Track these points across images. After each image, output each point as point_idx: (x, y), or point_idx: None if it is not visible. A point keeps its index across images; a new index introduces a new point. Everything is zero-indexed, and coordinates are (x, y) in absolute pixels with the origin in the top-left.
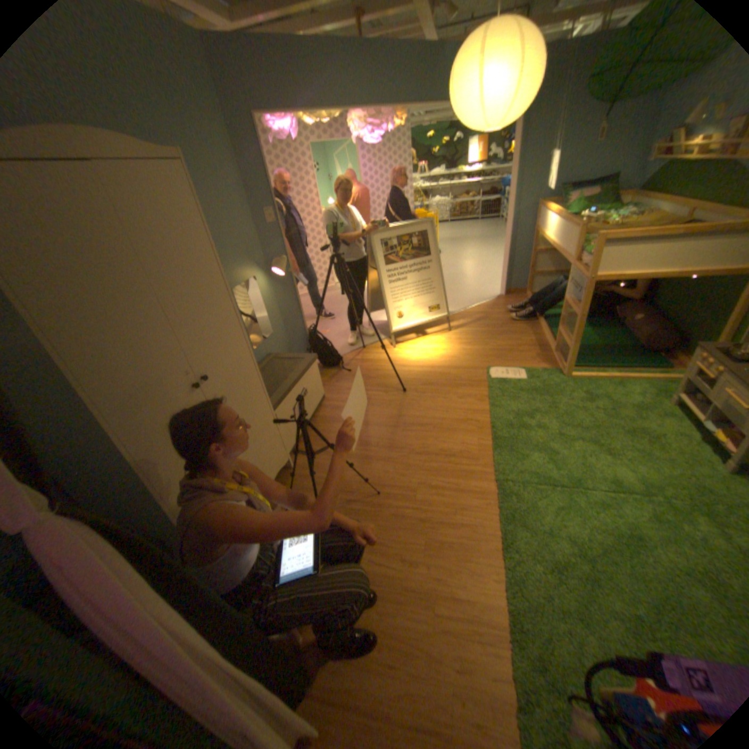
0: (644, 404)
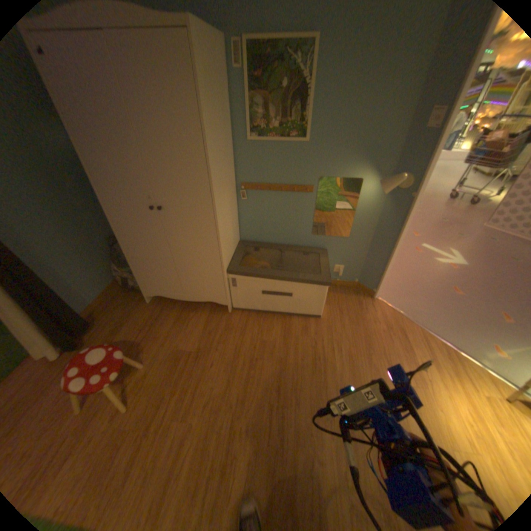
0: None
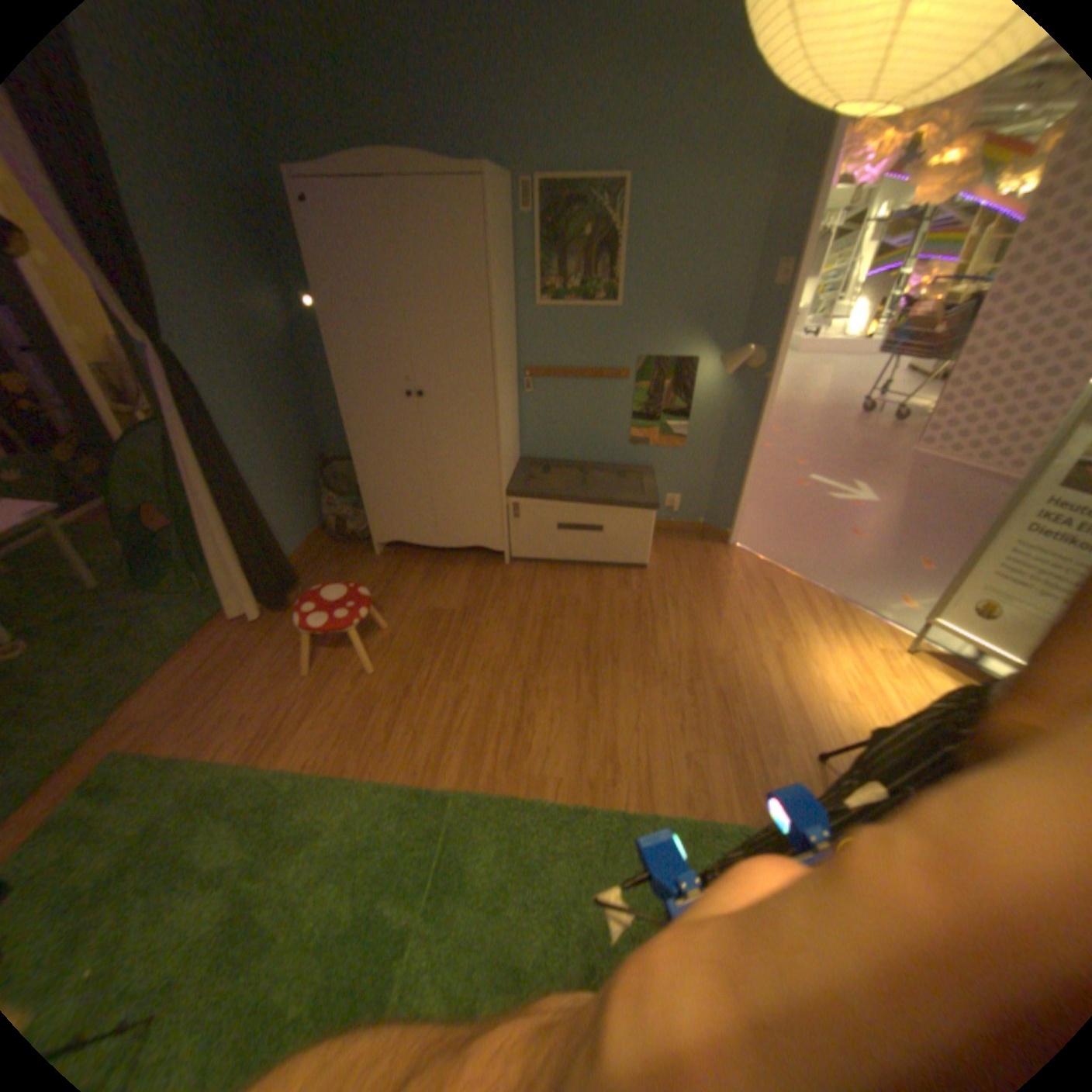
0: None
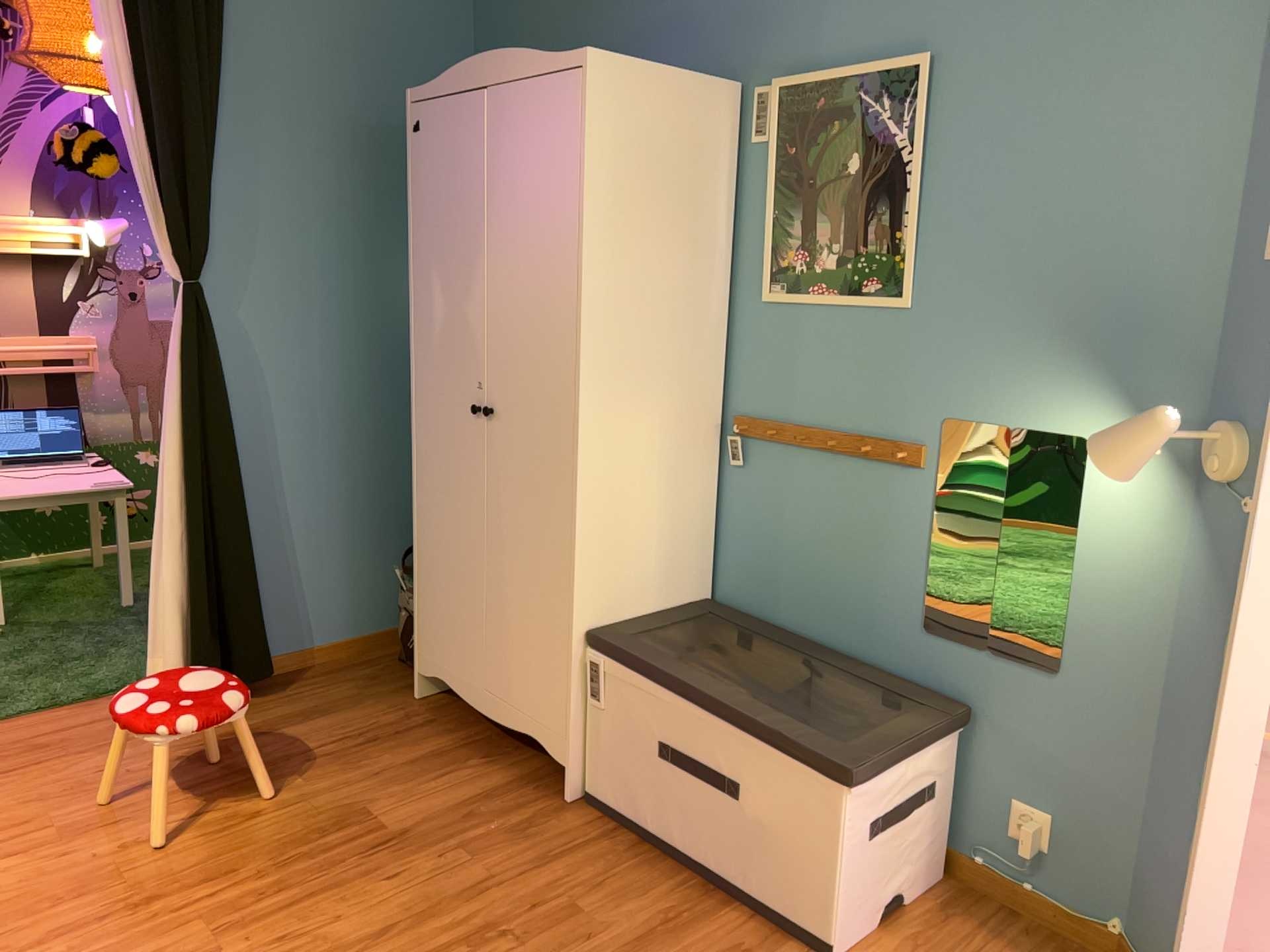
0: None
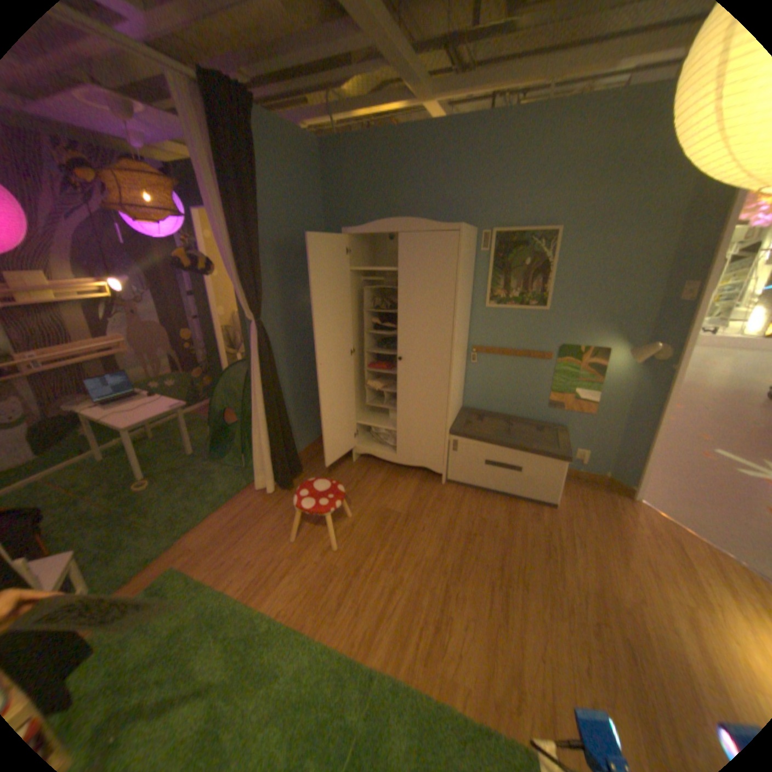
0: None
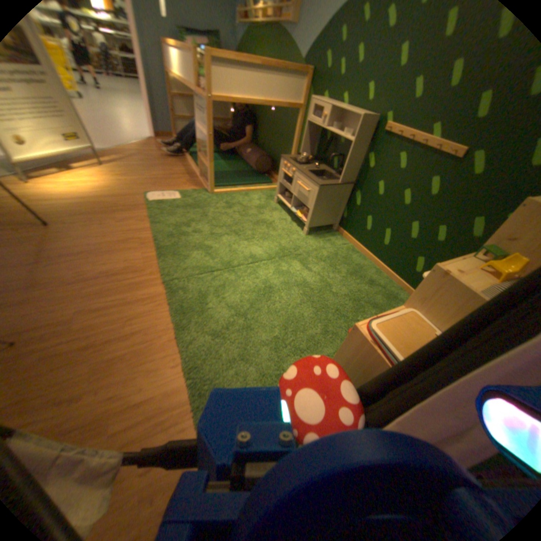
0: (261, 204)
